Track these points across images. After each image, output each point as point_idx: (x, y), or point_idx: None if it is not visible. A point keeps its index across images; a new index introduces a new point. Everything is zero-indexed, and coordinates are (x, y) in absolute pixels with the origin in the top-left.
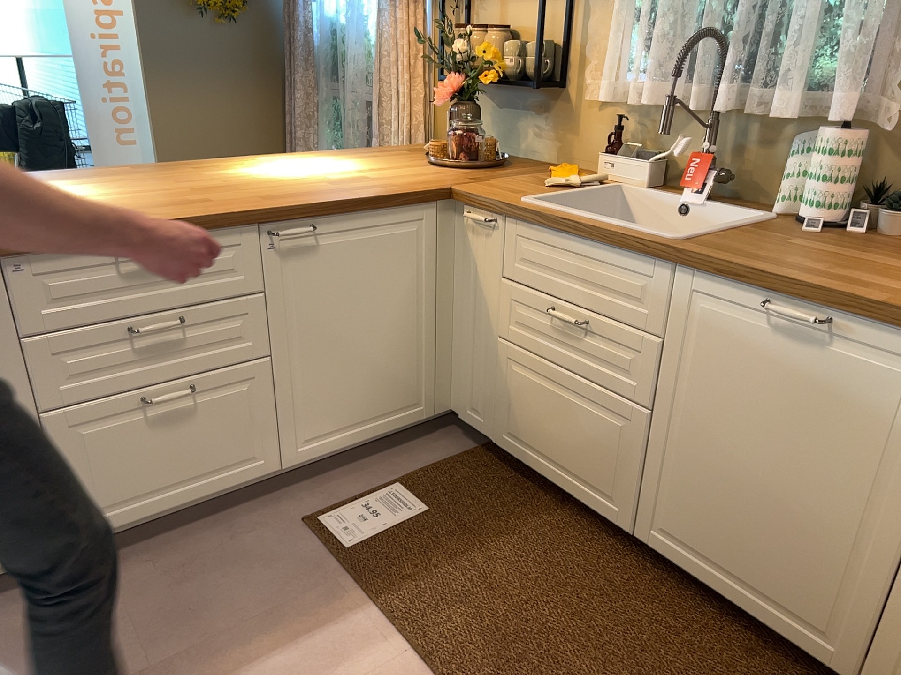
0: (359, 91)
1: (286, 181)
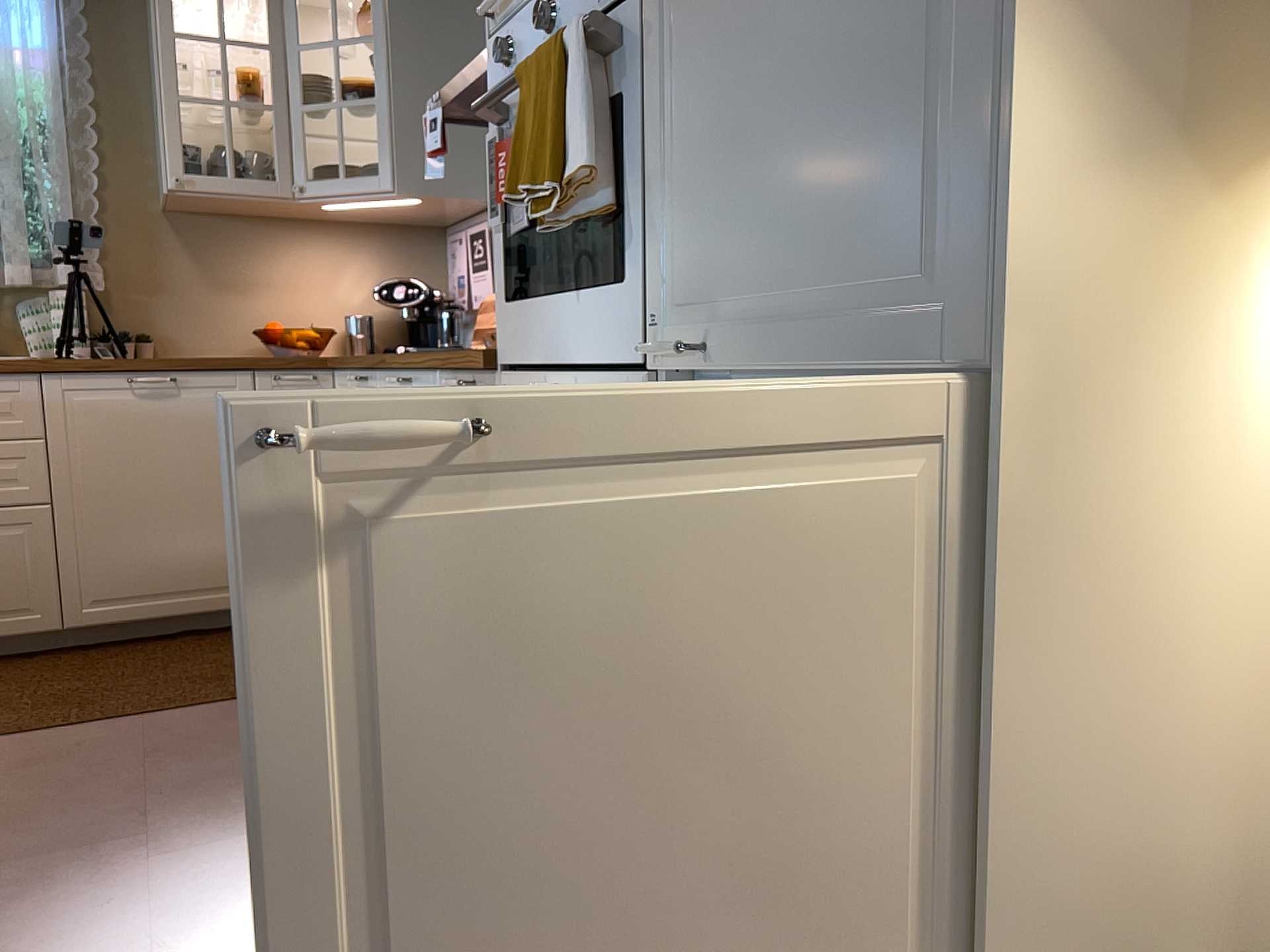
0: None
1: None
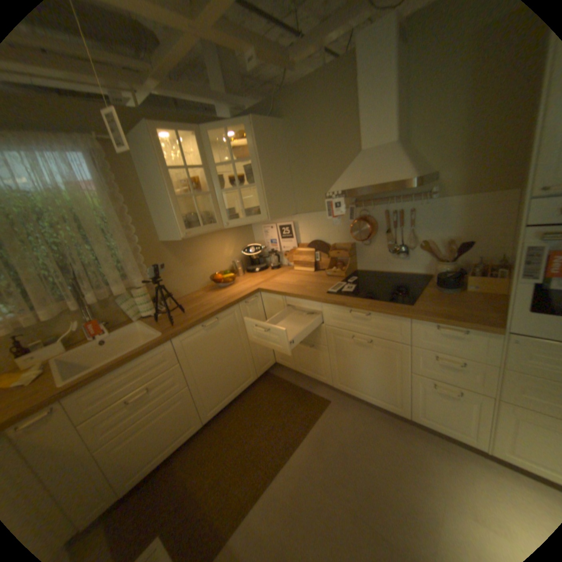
0: None
1: None
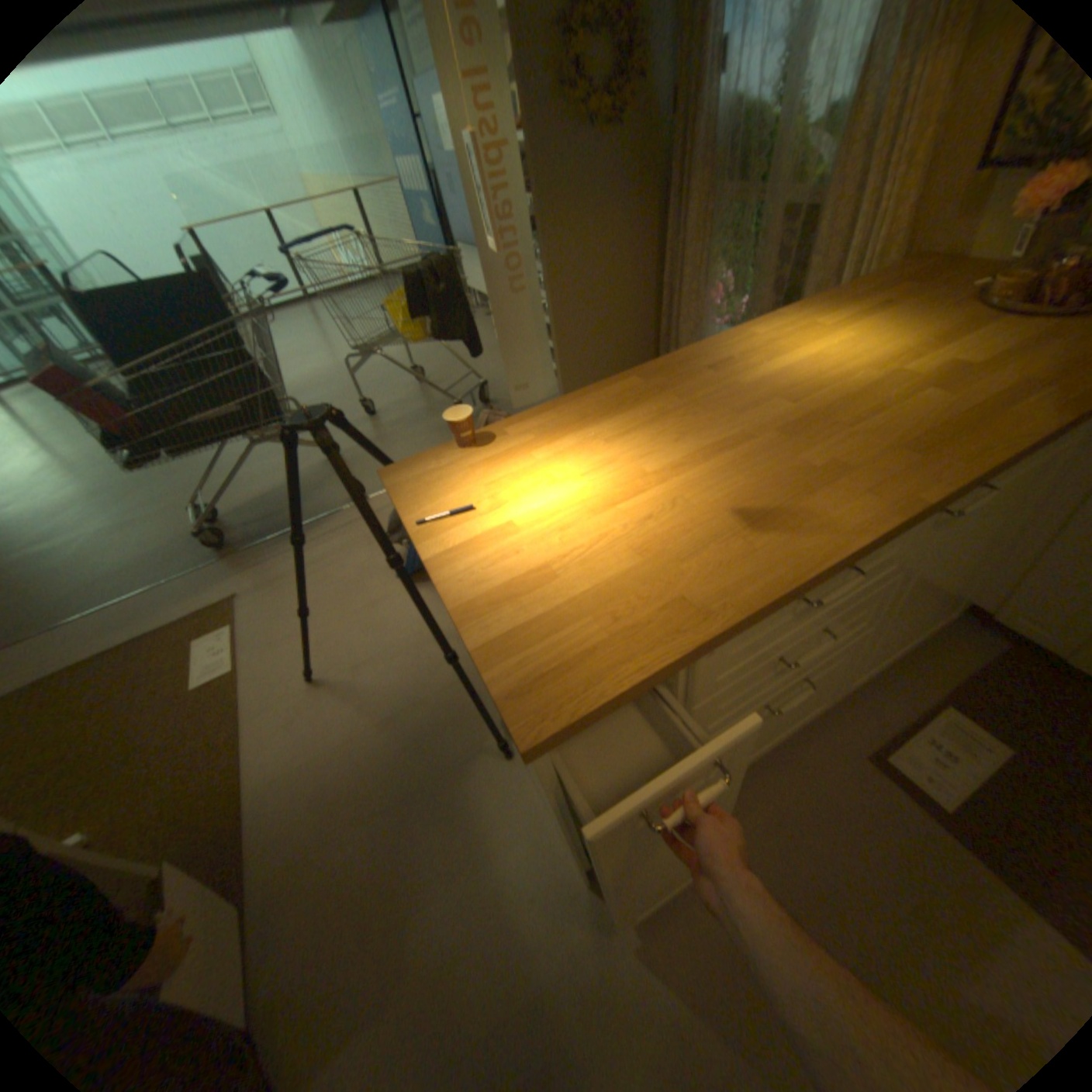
0: (785, 191)
1: (866, 385)
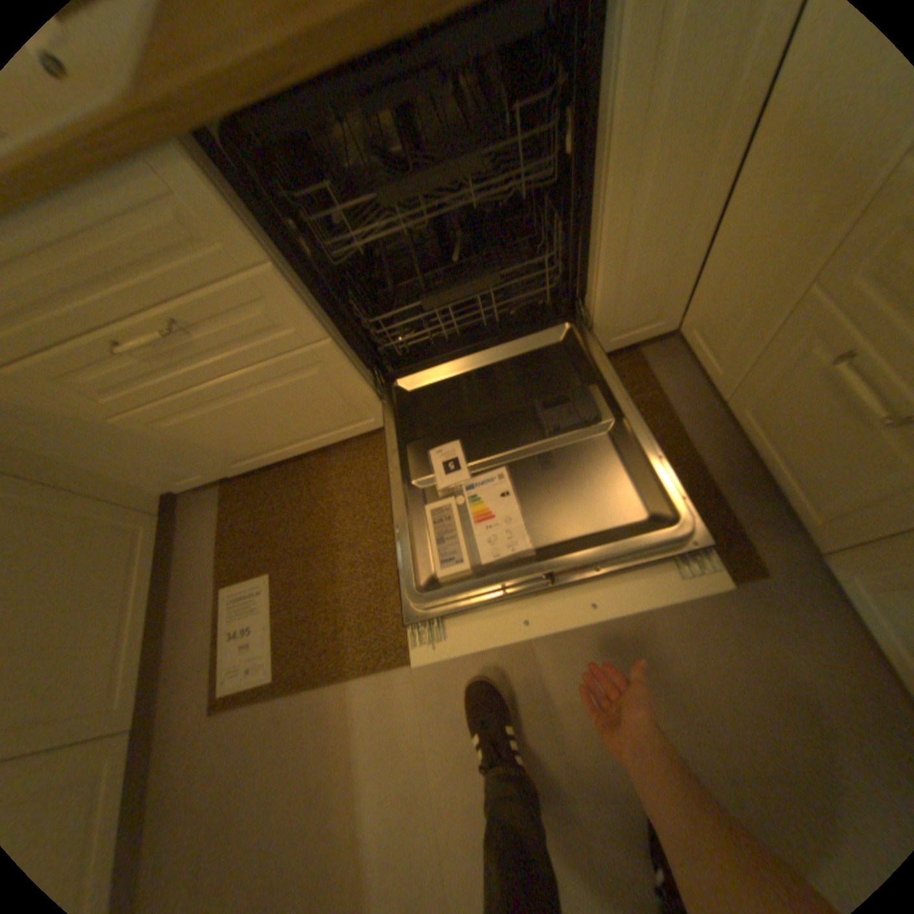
0: None
1: None
